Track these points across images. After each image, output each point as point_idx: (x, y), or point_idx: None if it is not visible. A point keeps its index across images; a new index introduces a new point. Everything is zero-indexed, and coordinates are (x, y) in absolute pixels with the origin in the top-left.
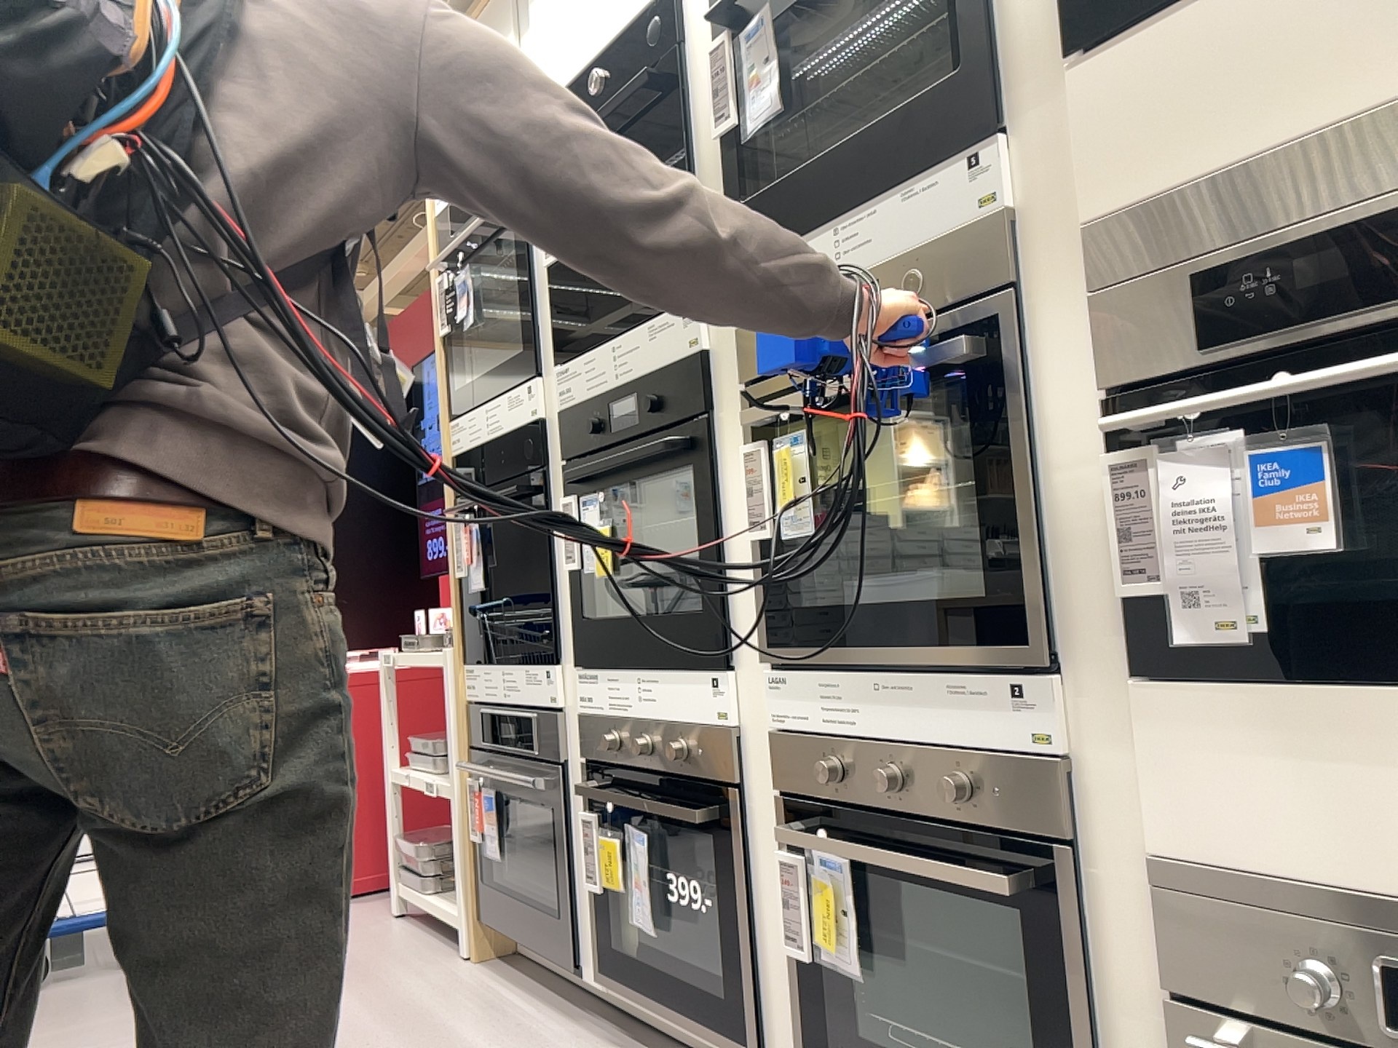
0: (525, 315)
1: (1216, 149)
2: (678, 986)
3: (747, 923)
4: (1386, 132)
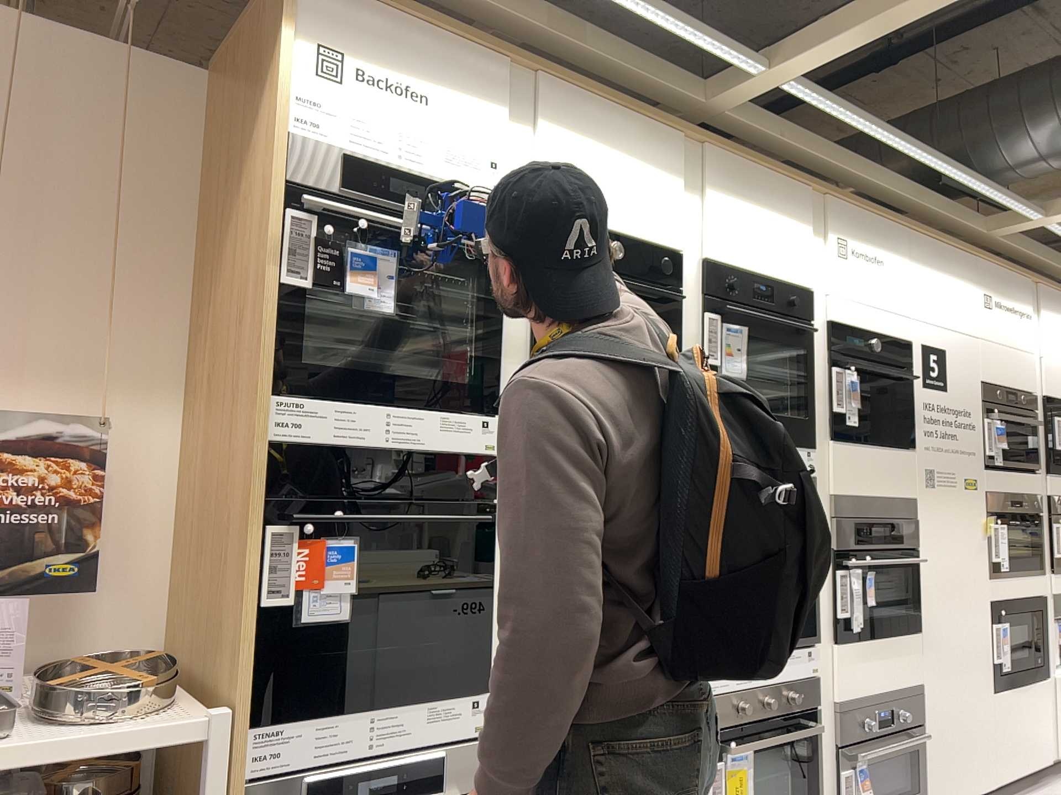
0: (490, 356)
1: (859, 489)
2: None
3: None
4: (881, 503)
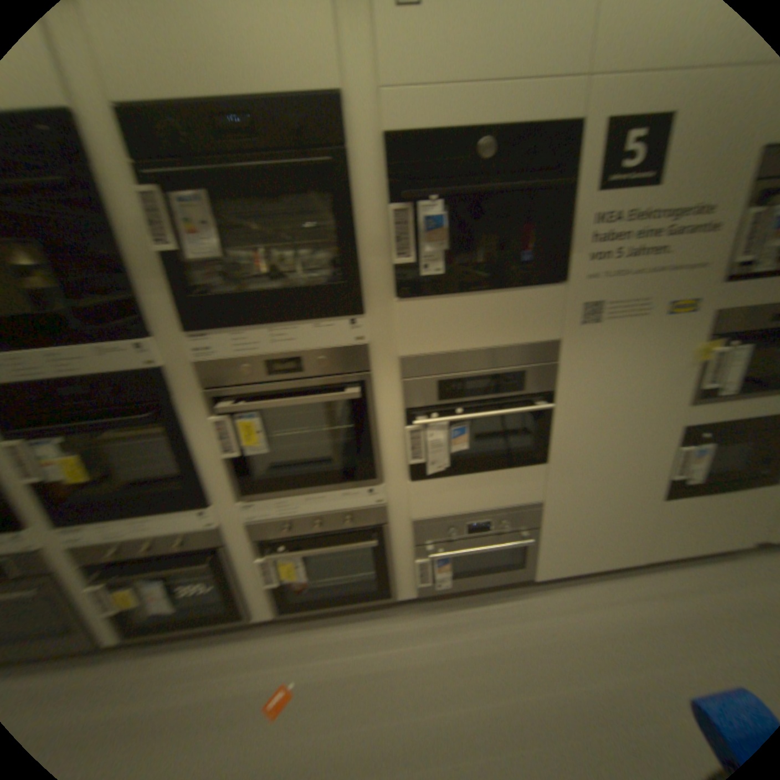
0: None
1: (445, 346)
2: (185, 623)
3: (231, 588)
4: (487, 355)
